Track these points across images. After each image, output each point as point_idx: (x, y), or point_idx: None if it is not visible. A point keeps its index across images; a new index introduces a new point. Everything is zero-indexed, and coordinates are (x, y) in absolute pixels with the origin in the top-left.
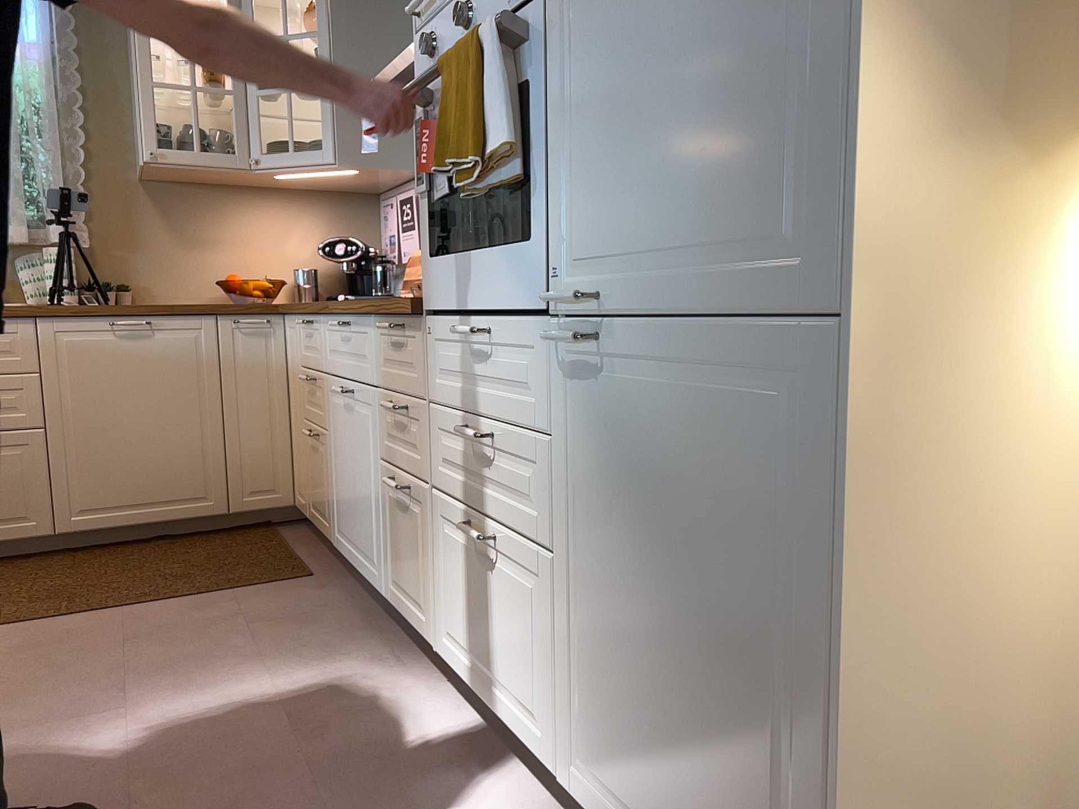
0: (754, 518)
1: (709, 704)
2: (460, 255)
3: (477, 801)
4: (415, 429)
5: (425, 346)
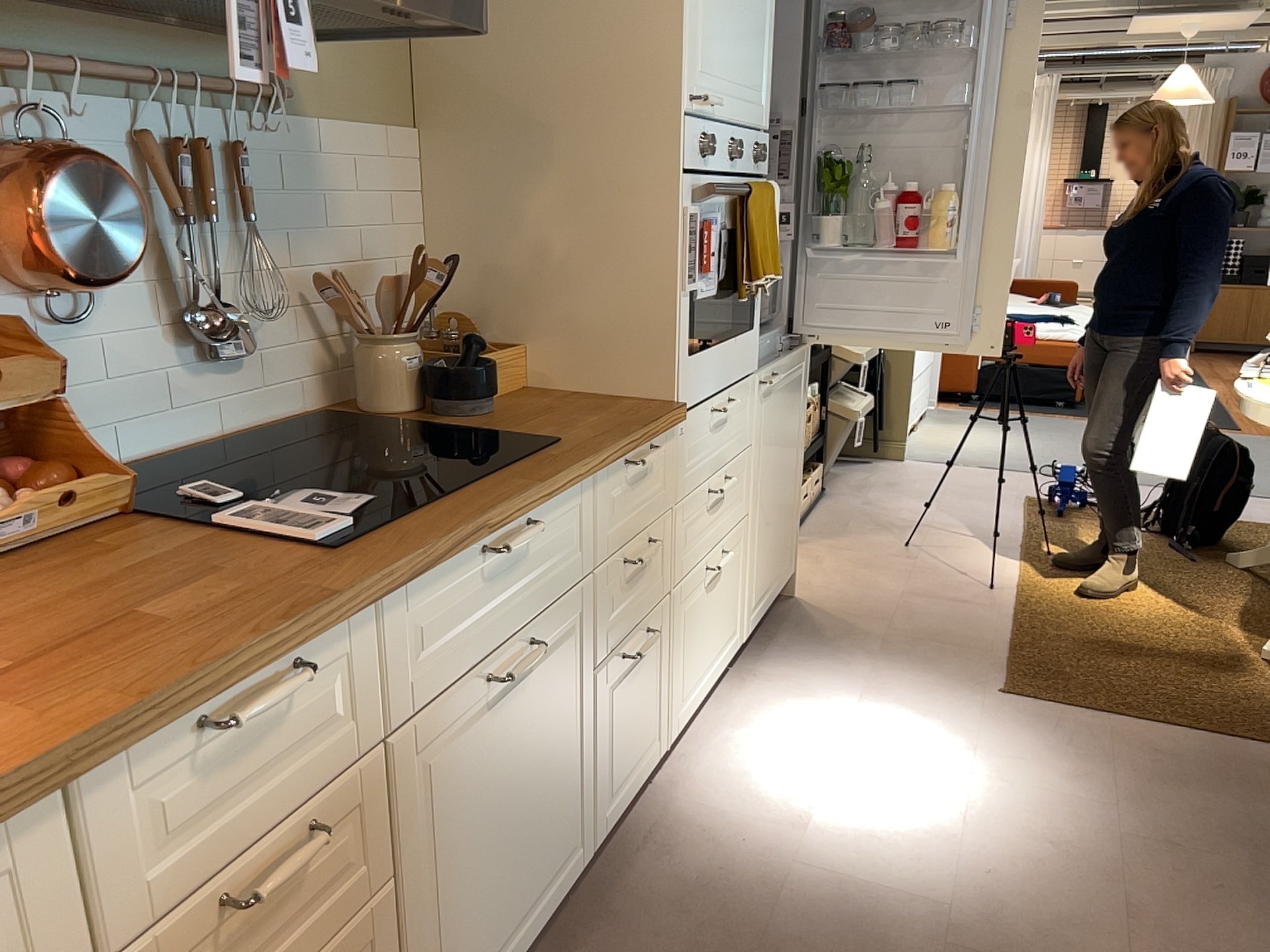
0: (796, 417)
1: (785, 499)
2: (708, 348)
3: (752, 708)
4: (655, 553)
5: (673, 451)
